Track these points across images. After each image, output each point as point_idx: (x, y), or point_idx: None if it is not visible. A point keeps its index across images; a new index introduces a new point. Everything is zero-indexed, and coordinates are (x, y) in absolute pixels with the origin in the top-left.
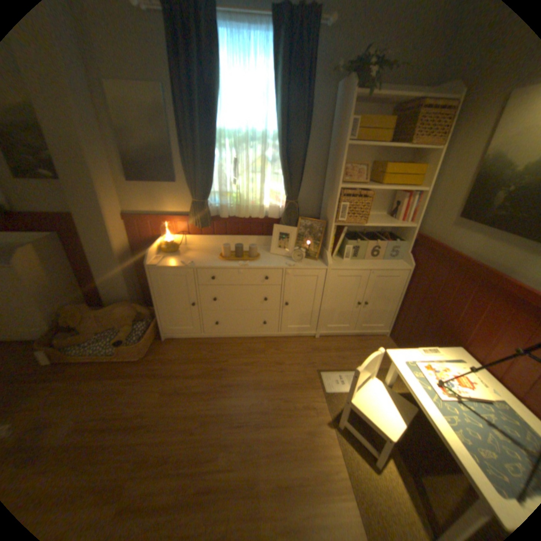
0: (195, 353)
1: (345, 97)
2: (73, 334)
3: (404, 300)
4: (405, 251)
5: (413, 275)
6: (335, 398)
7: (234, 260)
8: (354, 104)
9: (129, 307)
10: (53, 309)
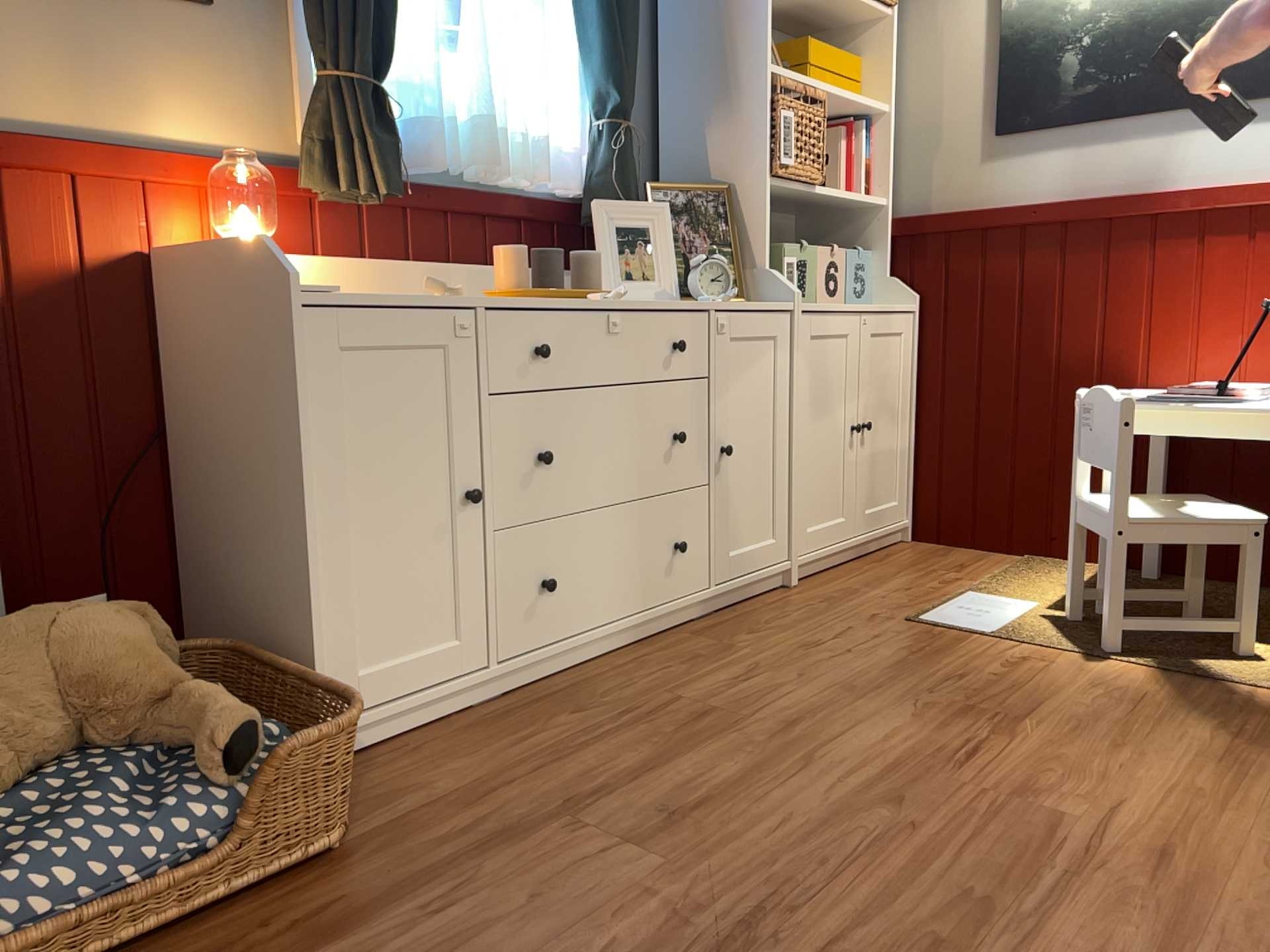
0: (531, 733)
1: None
2: None
3: (919, 404)
4: (875, 277)
5: (921, 324)
6: (1018, 630)
7: (558, 300)
8: None
9: (115, 609)
10: None
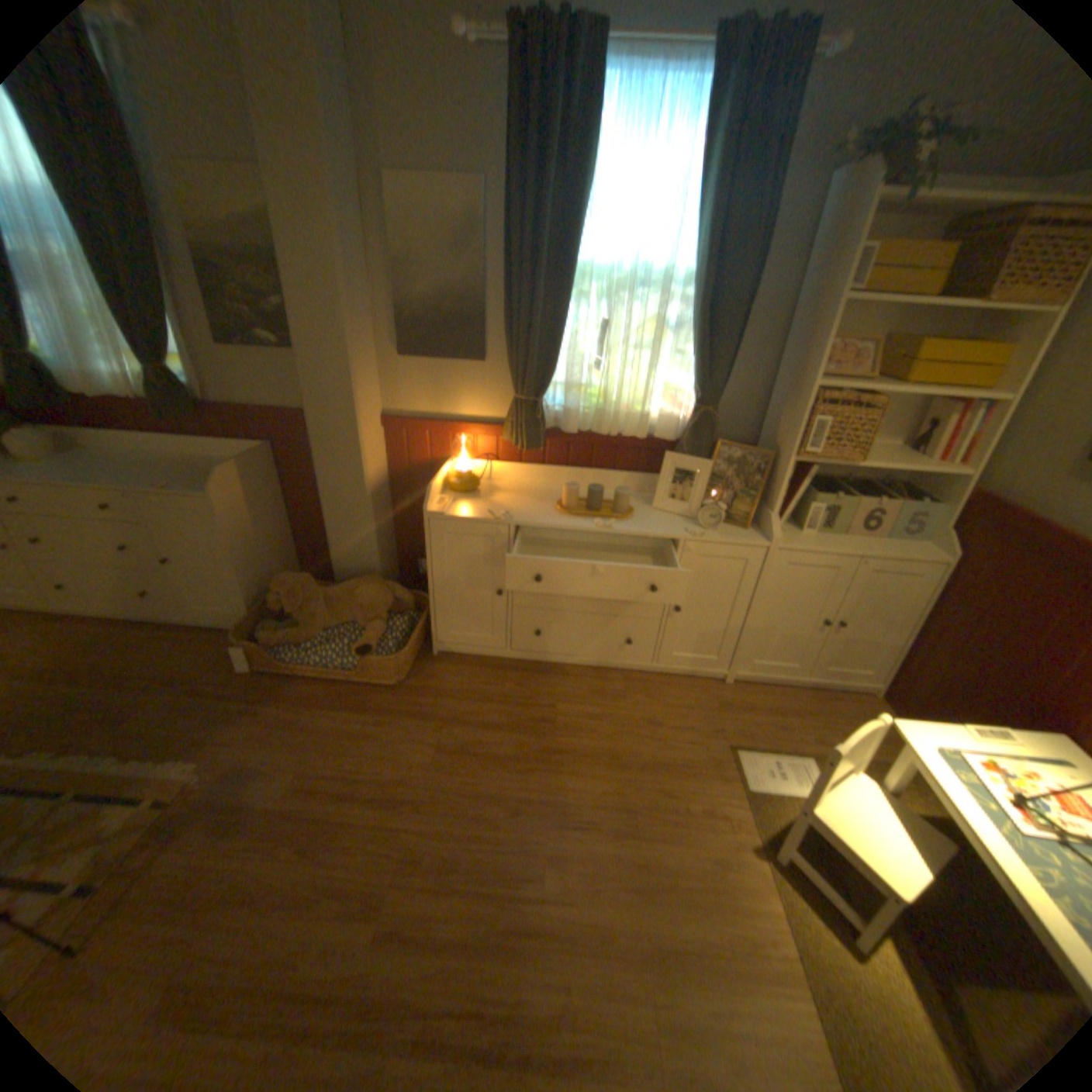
0: (493, 684)
1: (846, 204)
2: (286, 625)
3: (927, 627)
4: (940, 526)
5: (955, 577)
6: (768, 805)
7: (584, 517)
8: (870, 219)
9: (381, 587)
10: (253, 578)
